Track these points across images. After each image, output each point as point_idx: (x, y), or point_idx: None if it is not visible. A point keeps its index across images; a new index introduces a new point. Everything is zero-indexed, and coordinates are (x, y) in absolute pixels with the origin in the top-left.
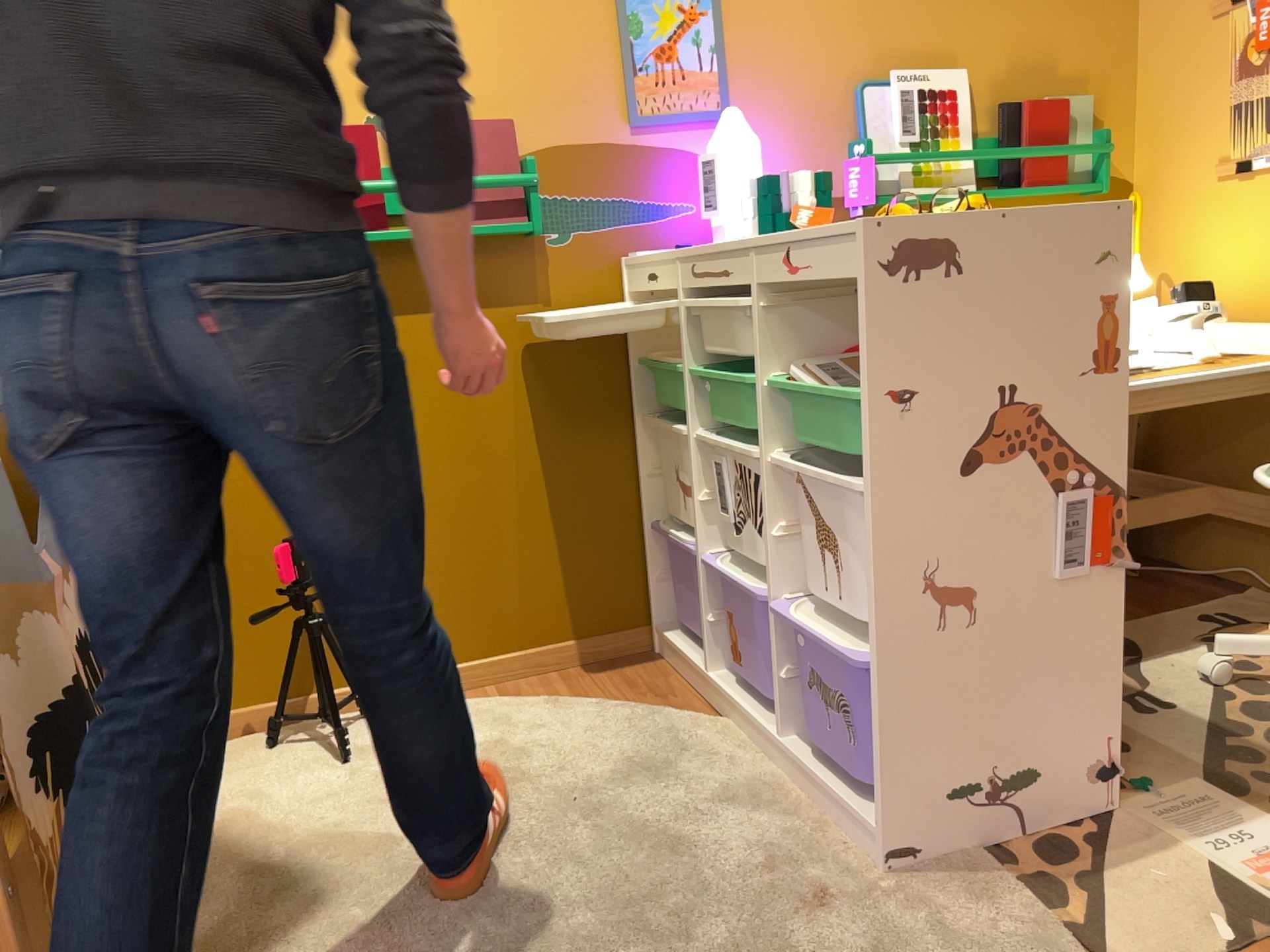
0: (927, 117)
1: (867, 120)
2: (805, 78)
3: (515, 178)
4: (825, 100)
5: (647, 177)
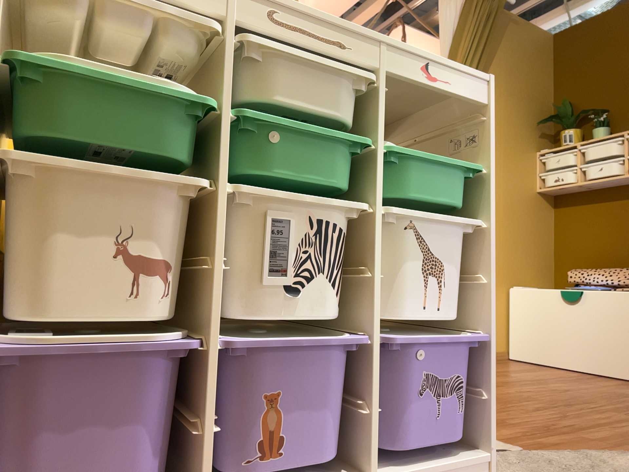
0: None
1: None
2: None
3: None
4: None
5: None
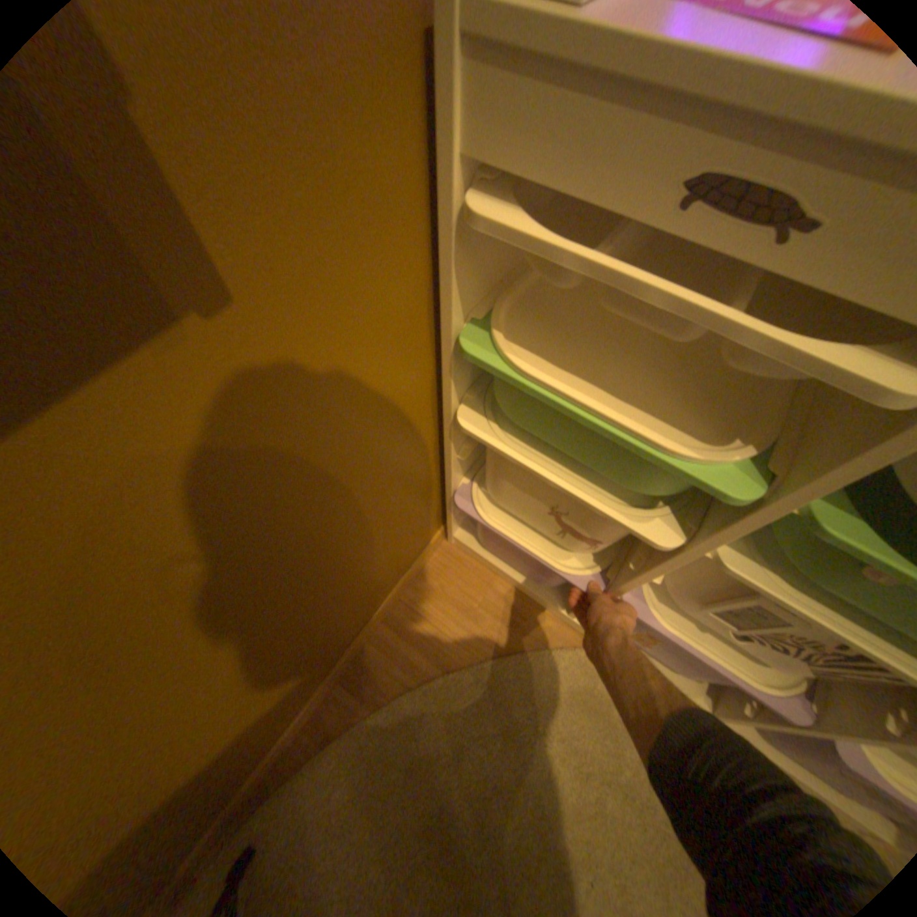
0: None
1: None
2: None
3: None
4: None
5: None
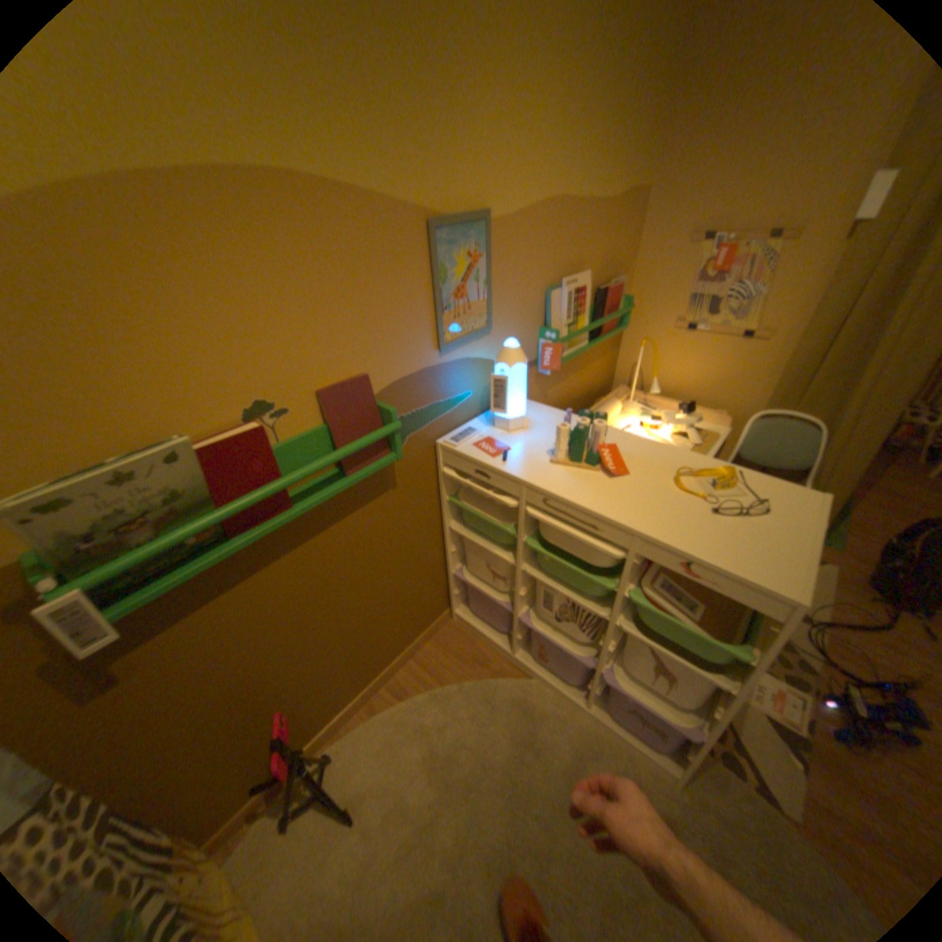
0: (575, 306)
1: (551, 314)
2: (526, 291)
3: (387, 433)
4: (533, 304)
5: (448, 384)
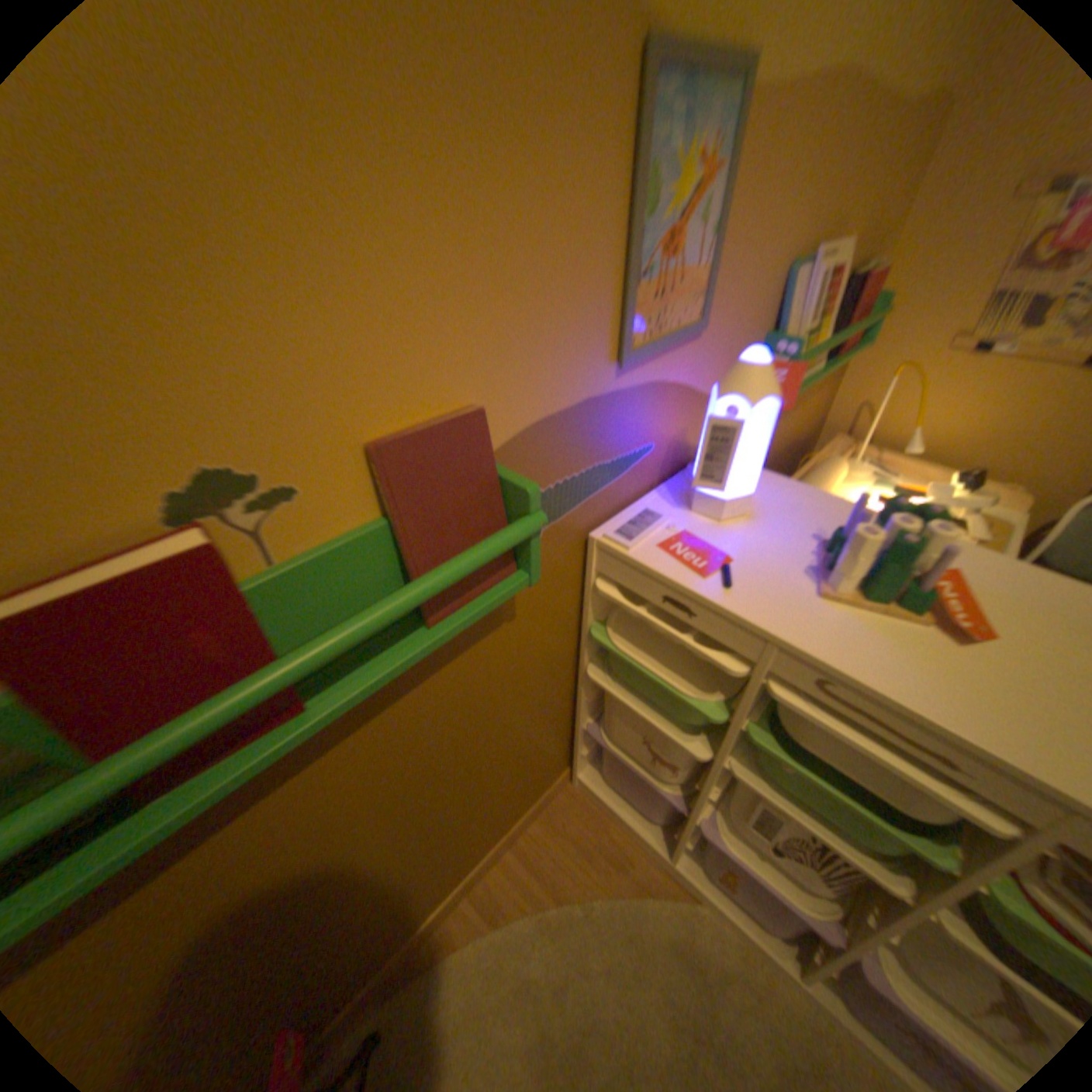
0: (827, 297)
1: (793, 306)
2: (768, 258)
3: (520, 537)
4: (771, 285)
5: (623, 427)
